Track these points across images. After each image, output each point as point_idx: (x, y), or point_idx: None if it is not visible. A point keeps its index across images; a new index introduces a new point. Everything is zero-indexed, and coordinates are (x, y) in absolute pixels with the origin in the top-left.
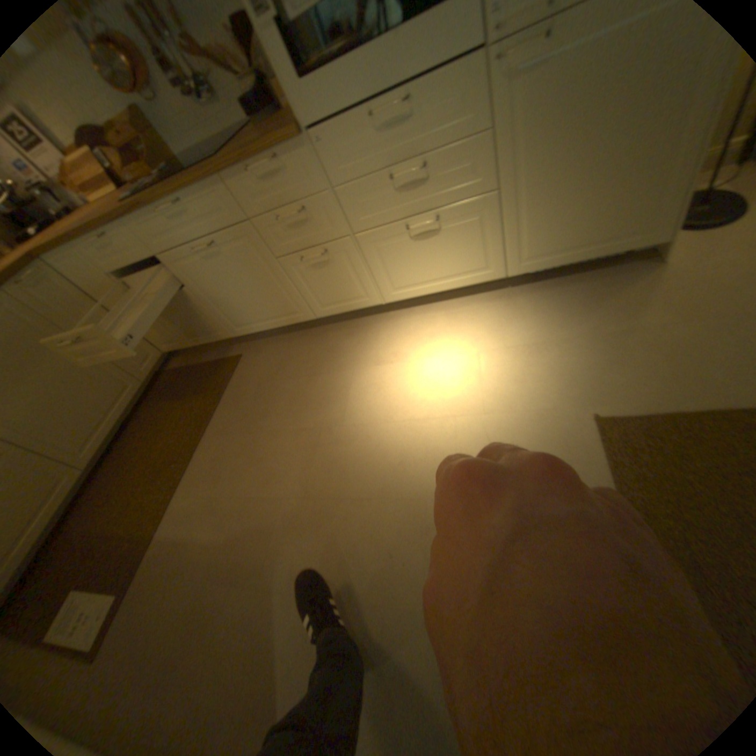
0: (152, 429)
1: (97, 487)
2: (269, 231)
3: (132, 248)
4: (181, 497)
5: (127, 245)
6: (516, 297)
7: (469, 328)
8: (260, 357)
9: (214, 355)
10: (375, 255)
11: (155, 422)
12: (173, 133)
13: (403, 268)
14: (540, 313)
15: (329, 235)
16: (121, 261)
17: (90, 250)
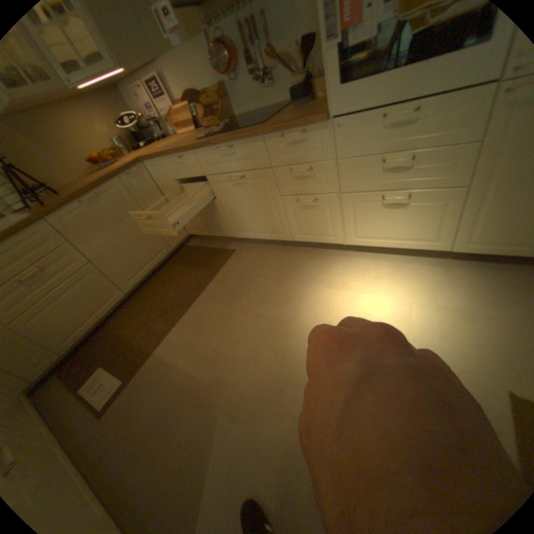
0: (168, 281)
1: (128, 307)
2: (281, 177)
3: (193, 168)
4: (174, 332)
5: (191, 166)
6: (454, 268)
7: (407, 281)
8: (246, 255)
9: (217, 244)
10: (349, 210)
11: (171, 277)
12: (237, 101)
13: (367, 224)
14: (474, 287)
15: (322, 189)
16: (184, 174)
17: (169, 164)
